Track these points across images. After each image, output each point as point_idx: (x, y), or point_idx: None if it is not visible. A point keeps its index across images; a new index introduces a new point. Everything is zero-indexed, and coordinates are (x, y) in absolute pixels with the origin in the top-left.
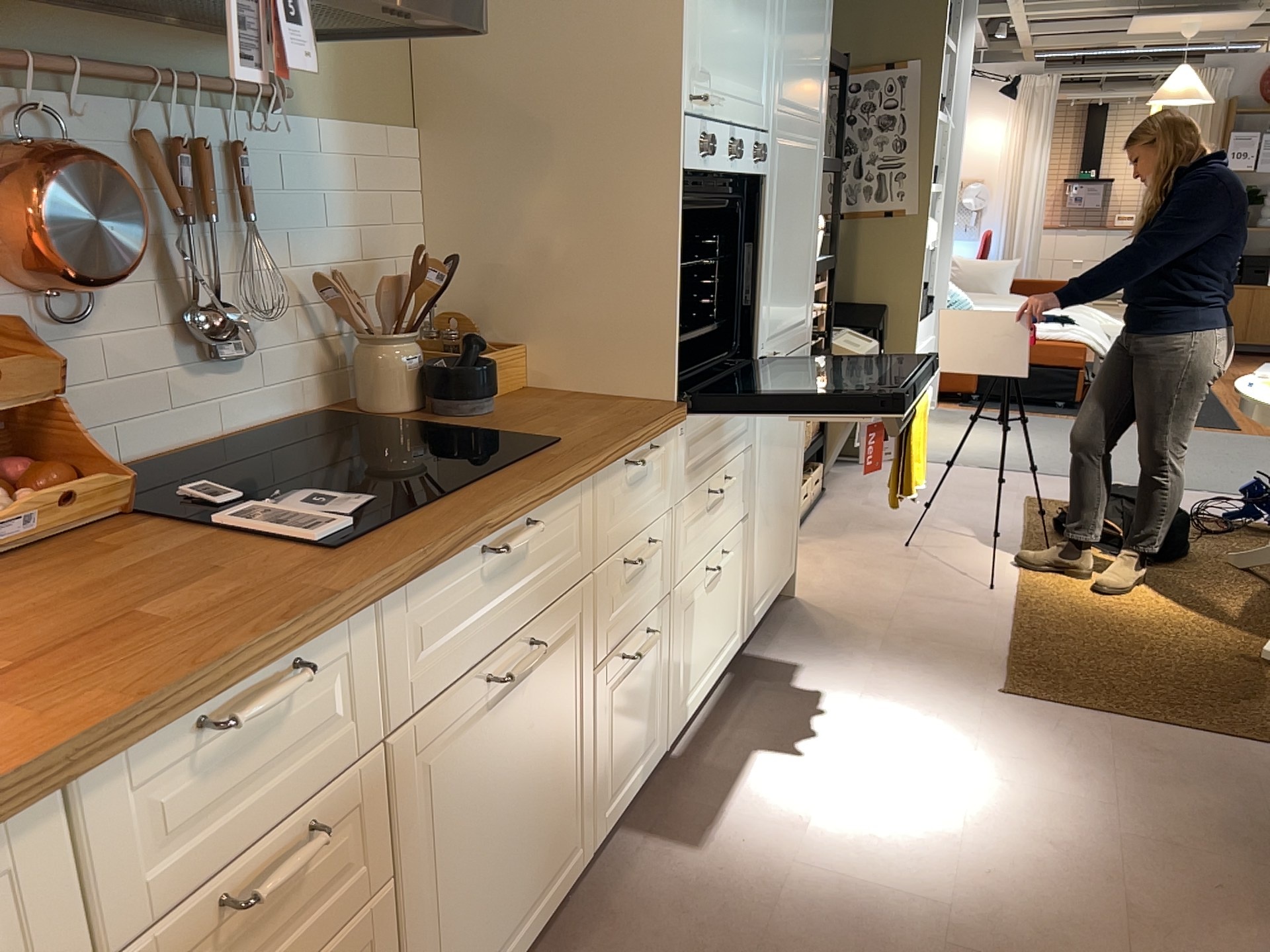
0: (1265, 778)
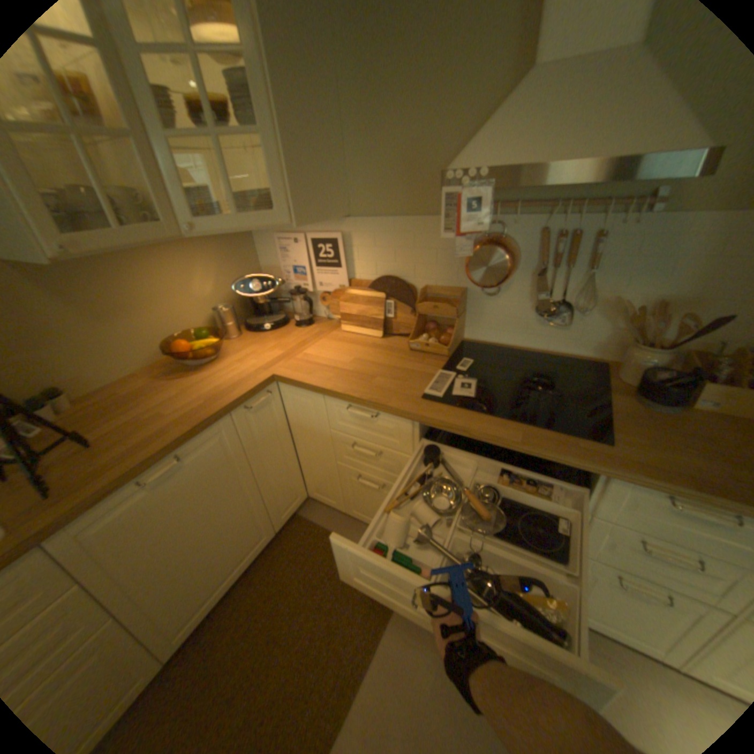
0: None
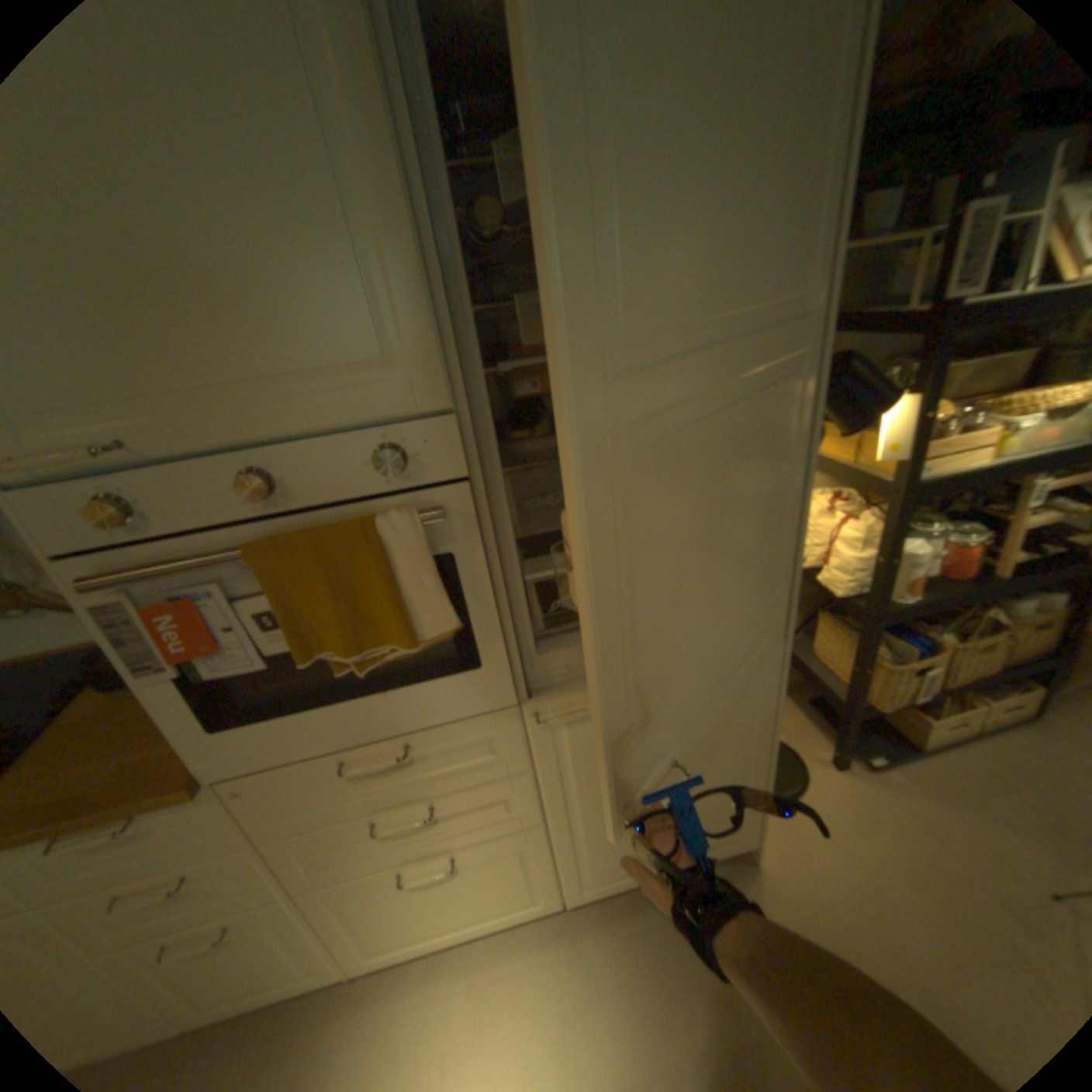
0: None
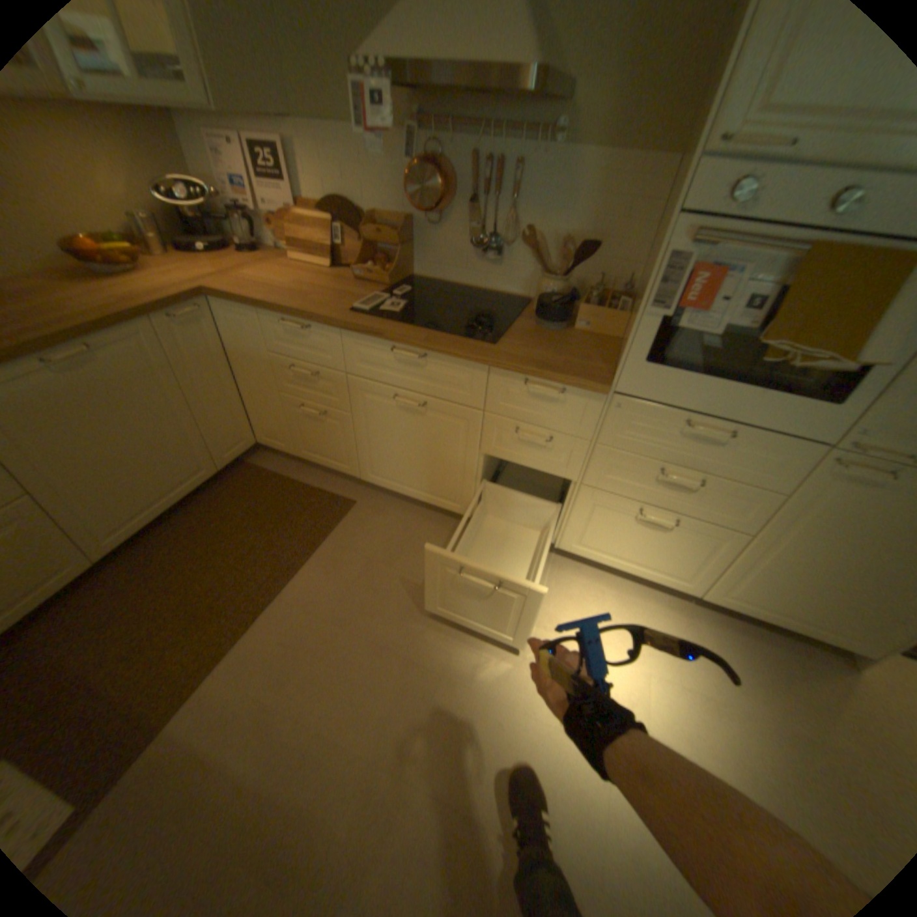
0: None
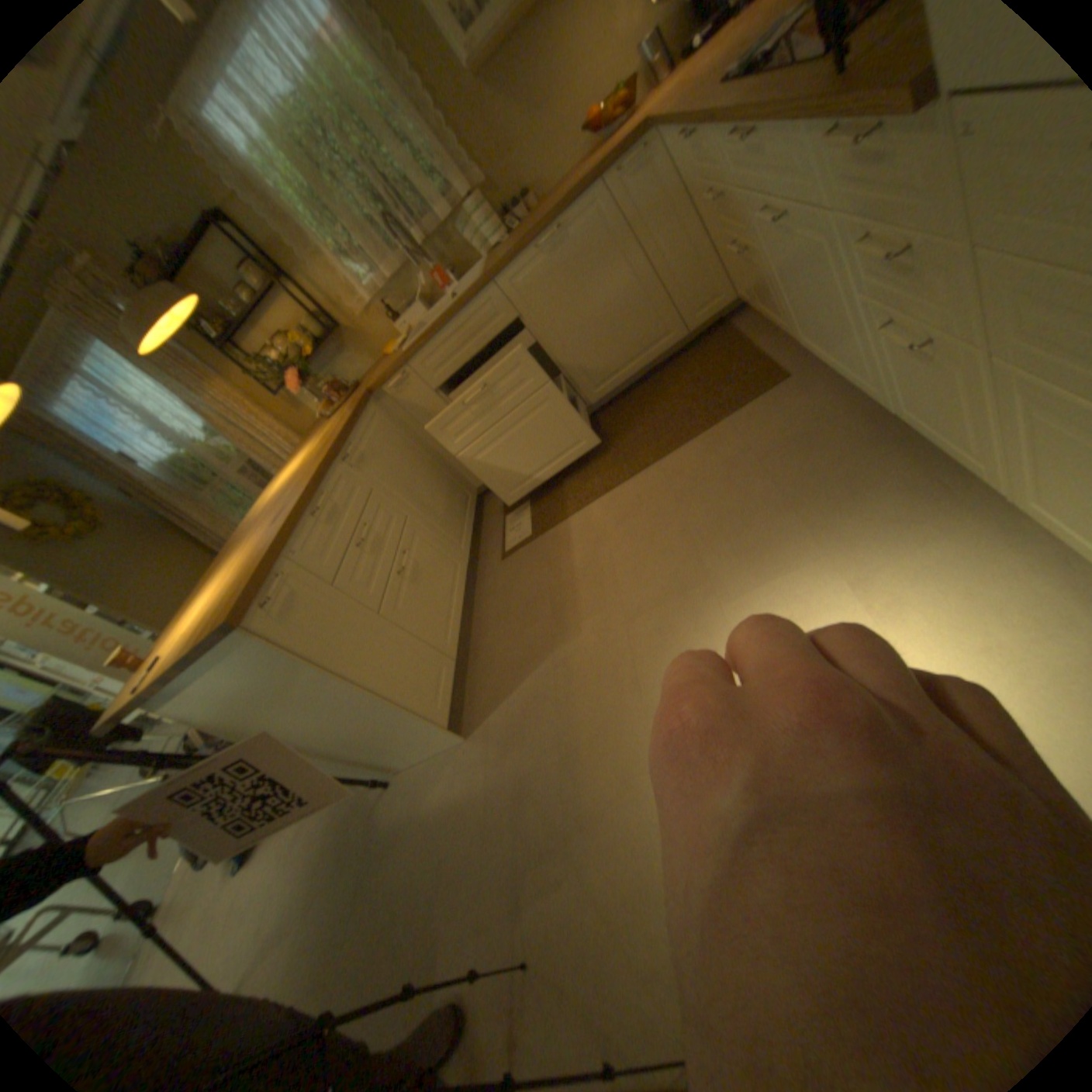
0: (566, 984)
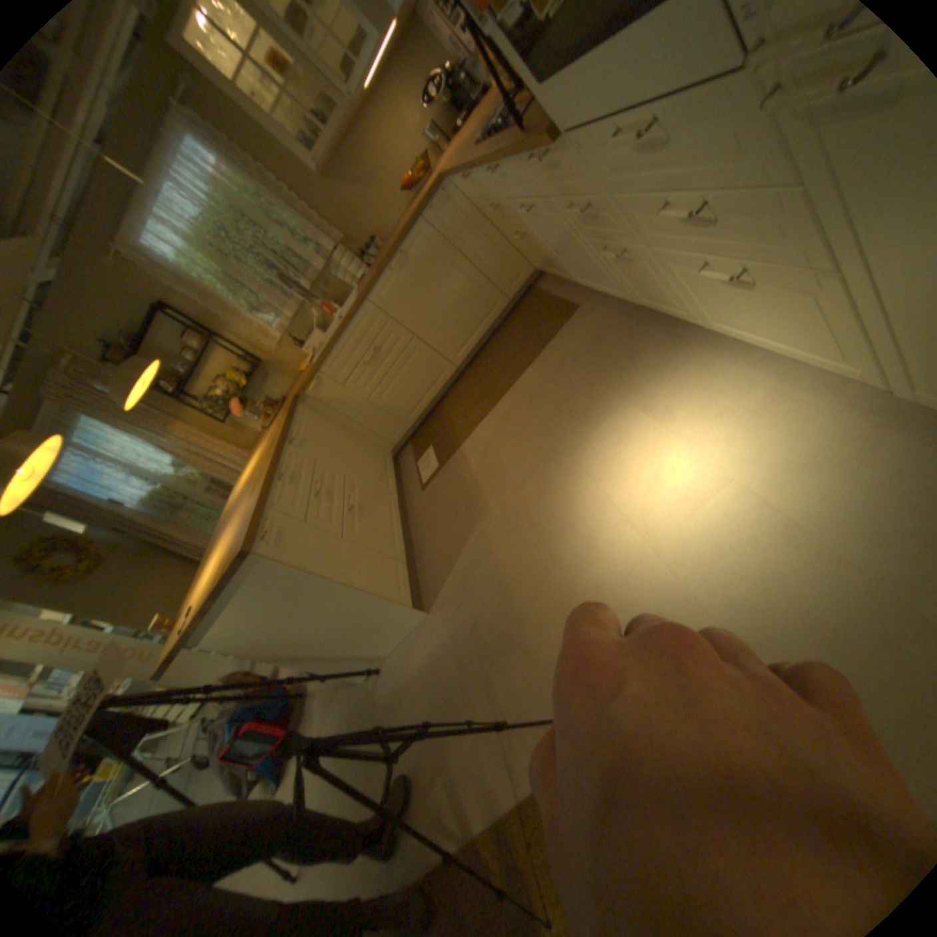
0: (535, 718)
